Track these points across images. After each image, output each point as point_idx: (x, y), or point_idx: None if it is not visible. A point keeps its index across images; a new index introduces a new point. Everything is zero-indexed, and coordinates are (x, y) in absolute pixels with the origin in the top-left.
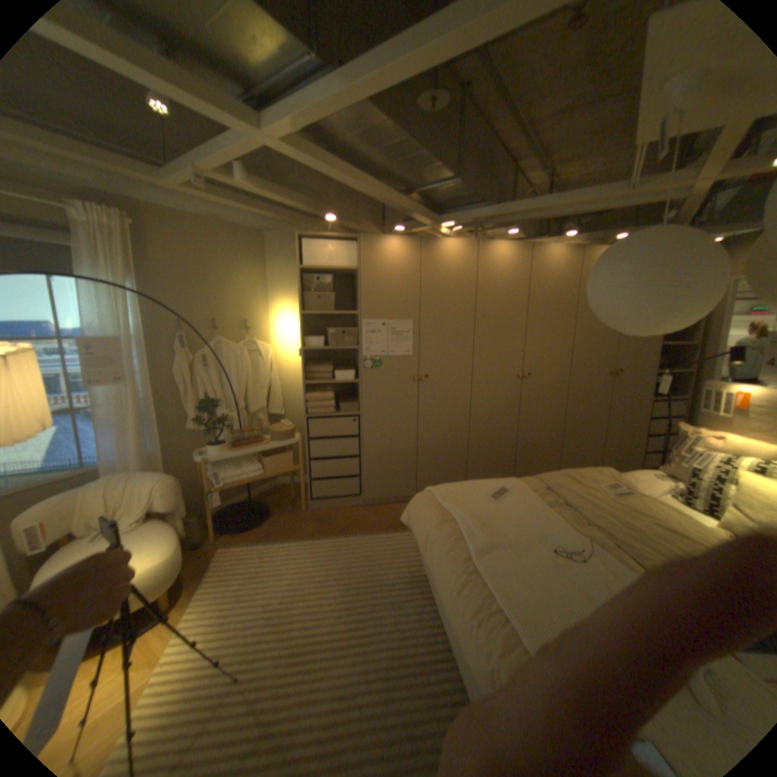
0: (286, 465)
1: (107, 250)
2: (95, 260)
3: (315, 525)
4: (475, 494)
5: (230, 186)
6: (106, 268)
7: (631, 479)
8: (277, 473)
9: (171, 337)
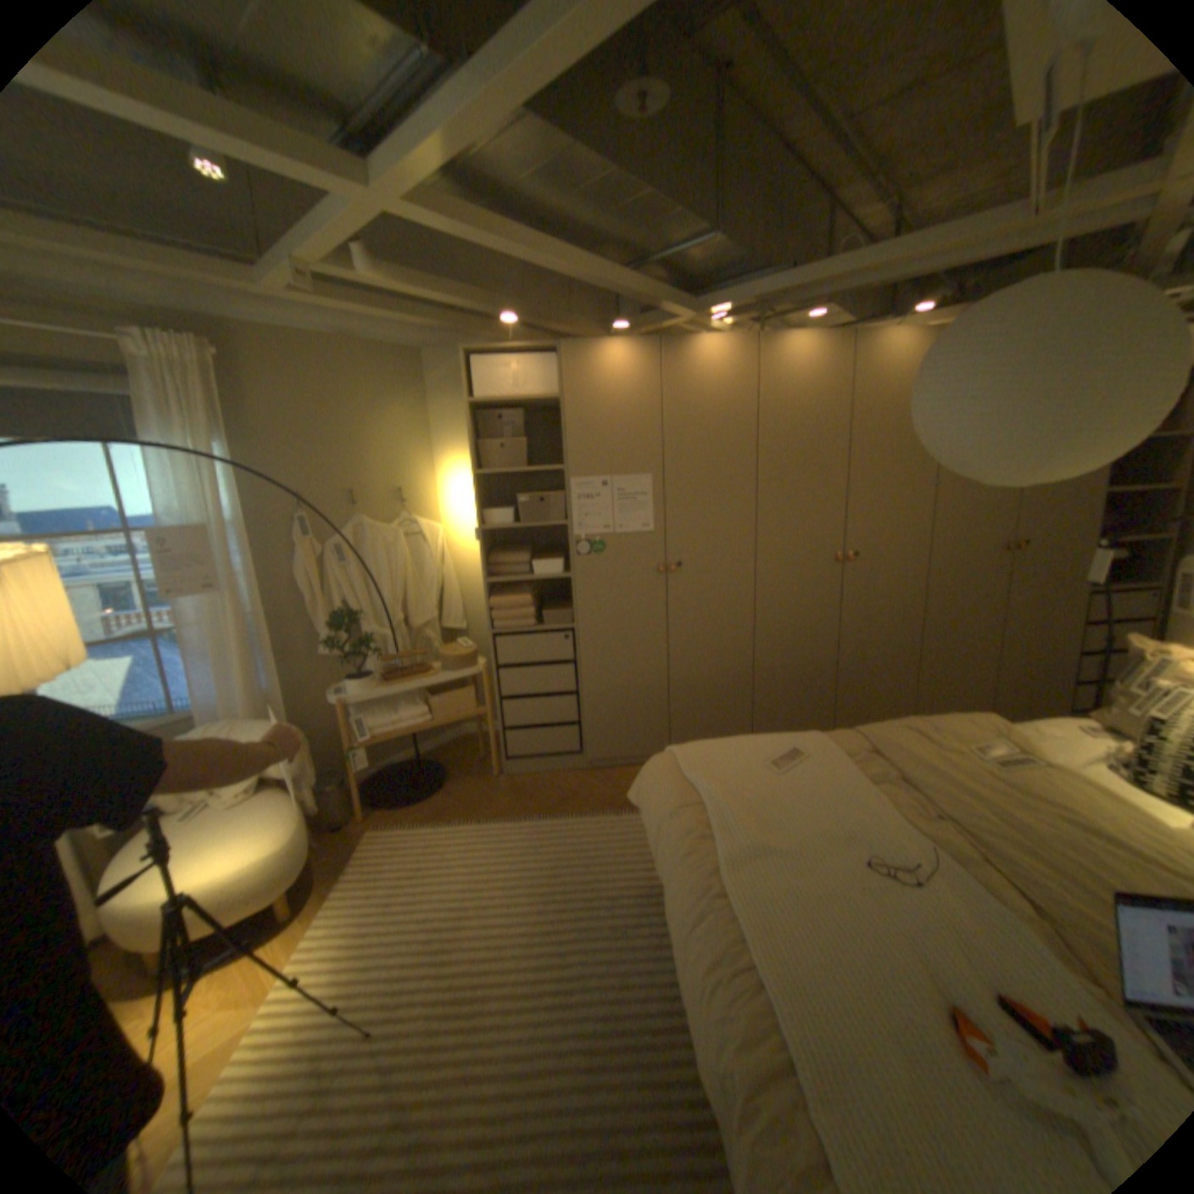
0: (465, 708)
1: (182, 398)
2: (165, 415)
3: (510, 799)
4: (745, 759)
5: (352, 284)
6: (180, 425)
7: (1032, 734)
8: (450, 720)
9: (287, 521)
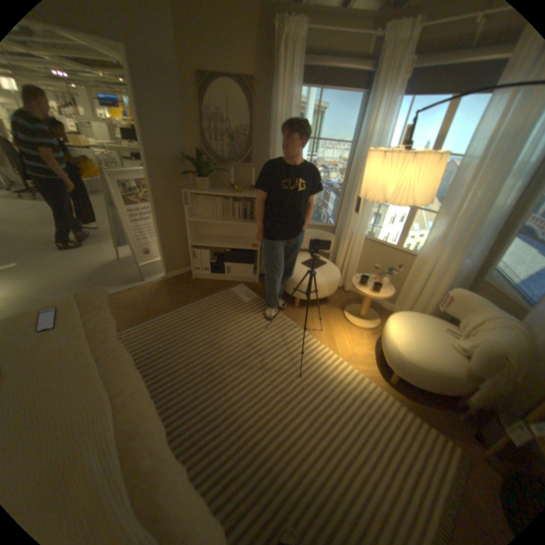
0: None
1: None
2: None
3: None
4: None
5: None
6: None
7: None
8: None
9: None
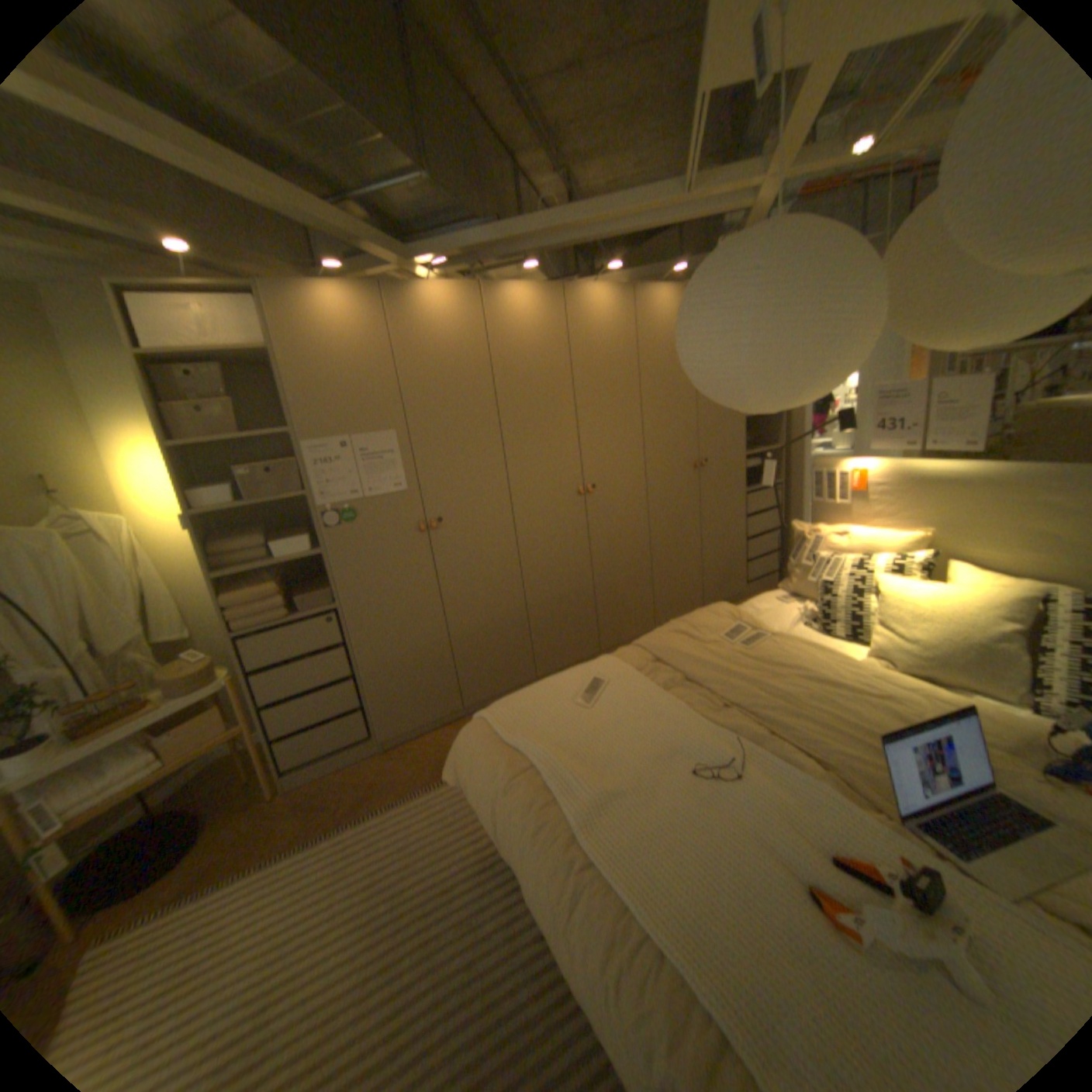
0: (210, 736)
1: None
2: None
3: (295, 822)
4: (555, 703)
5: None
6: None
7: (750, 612)
8: (192, 758)
9: None
